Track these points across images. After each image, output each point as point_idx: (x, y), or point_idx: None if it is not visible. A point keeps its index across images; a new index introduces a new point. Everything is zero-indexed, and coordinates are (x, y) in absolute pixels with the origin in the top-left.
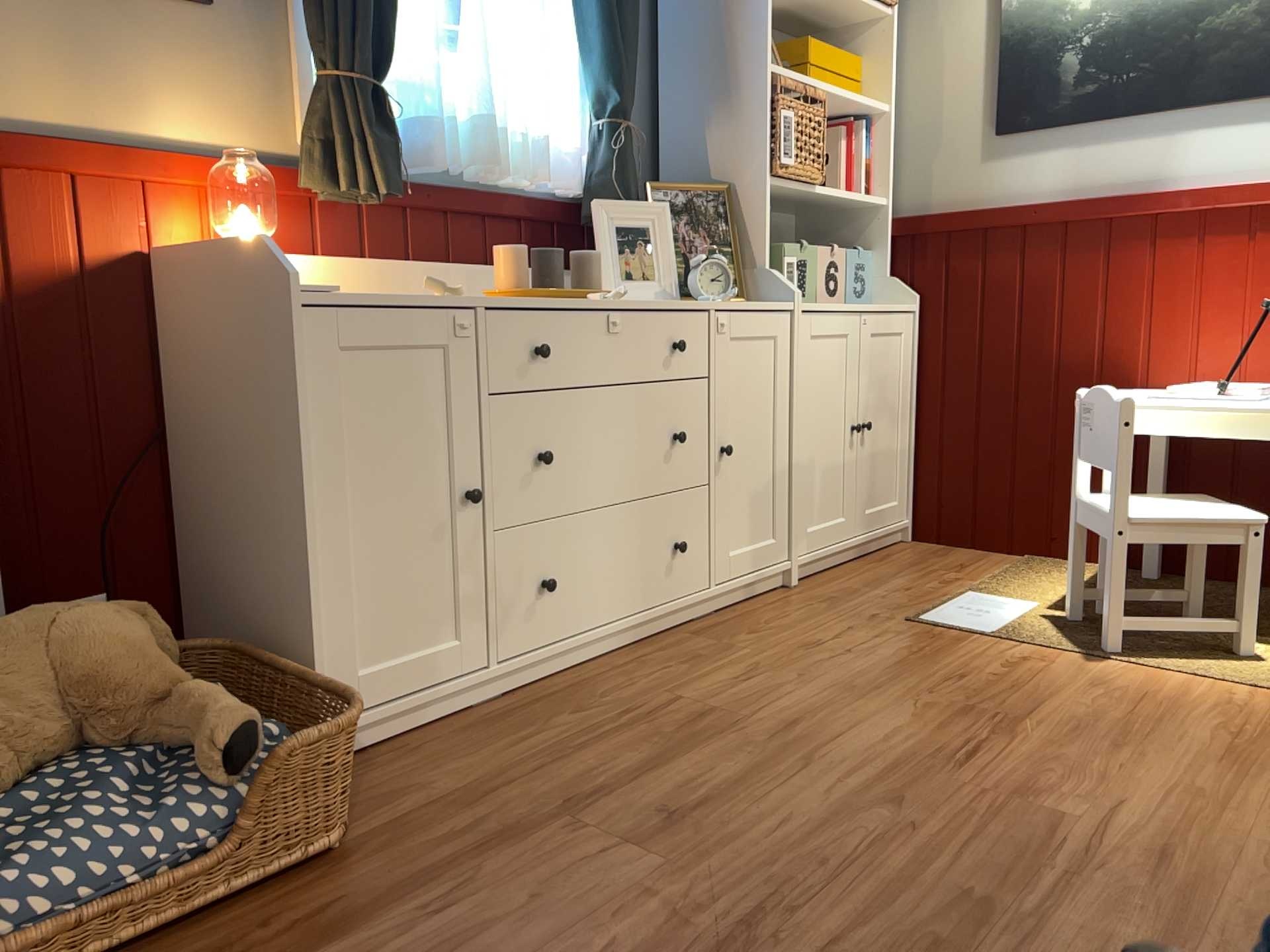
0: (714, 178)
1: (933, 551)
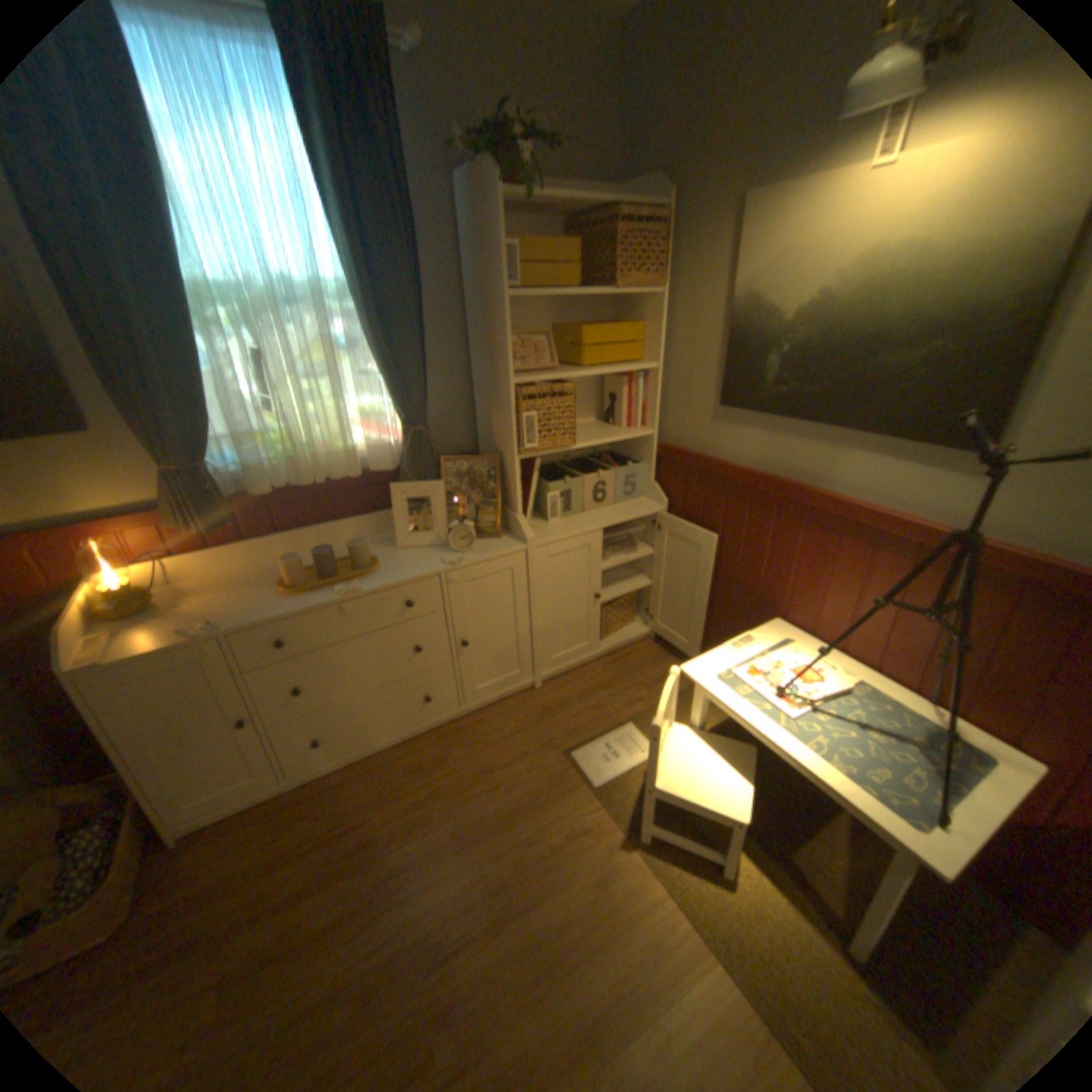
0: (496, 444)
1: (657, 655)
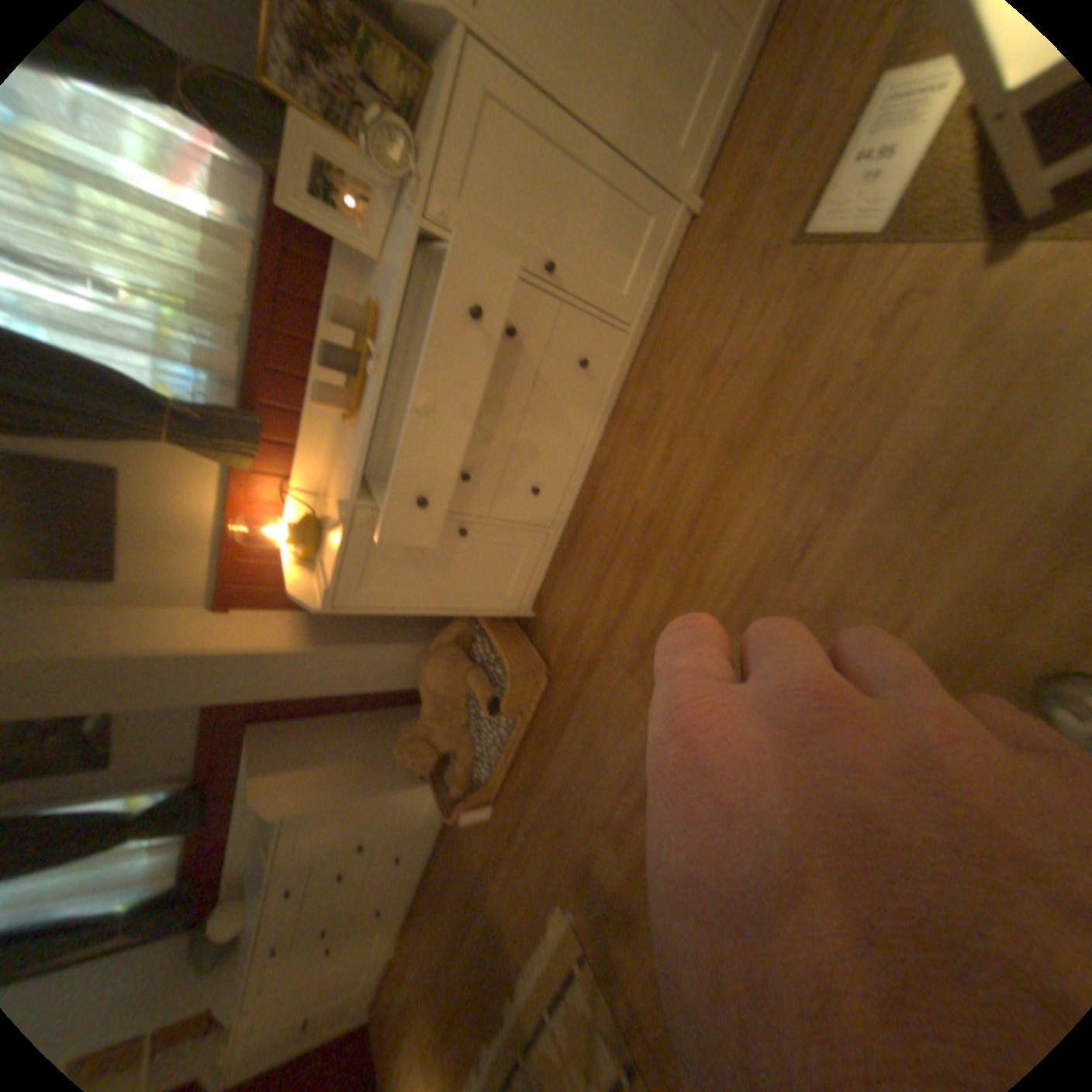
0: None
1: None
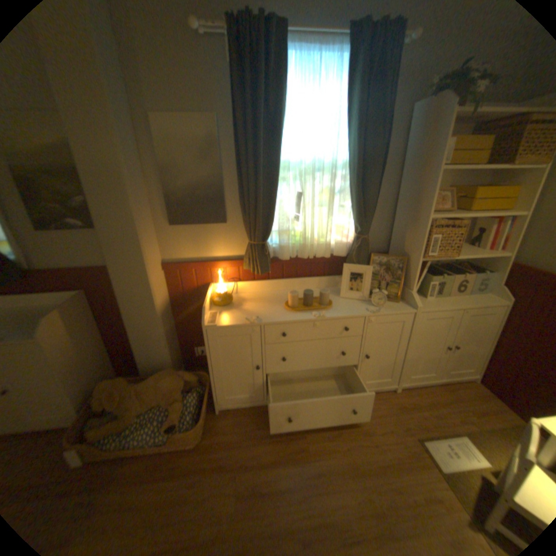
0: (405, 250)
1: (482, 396)
